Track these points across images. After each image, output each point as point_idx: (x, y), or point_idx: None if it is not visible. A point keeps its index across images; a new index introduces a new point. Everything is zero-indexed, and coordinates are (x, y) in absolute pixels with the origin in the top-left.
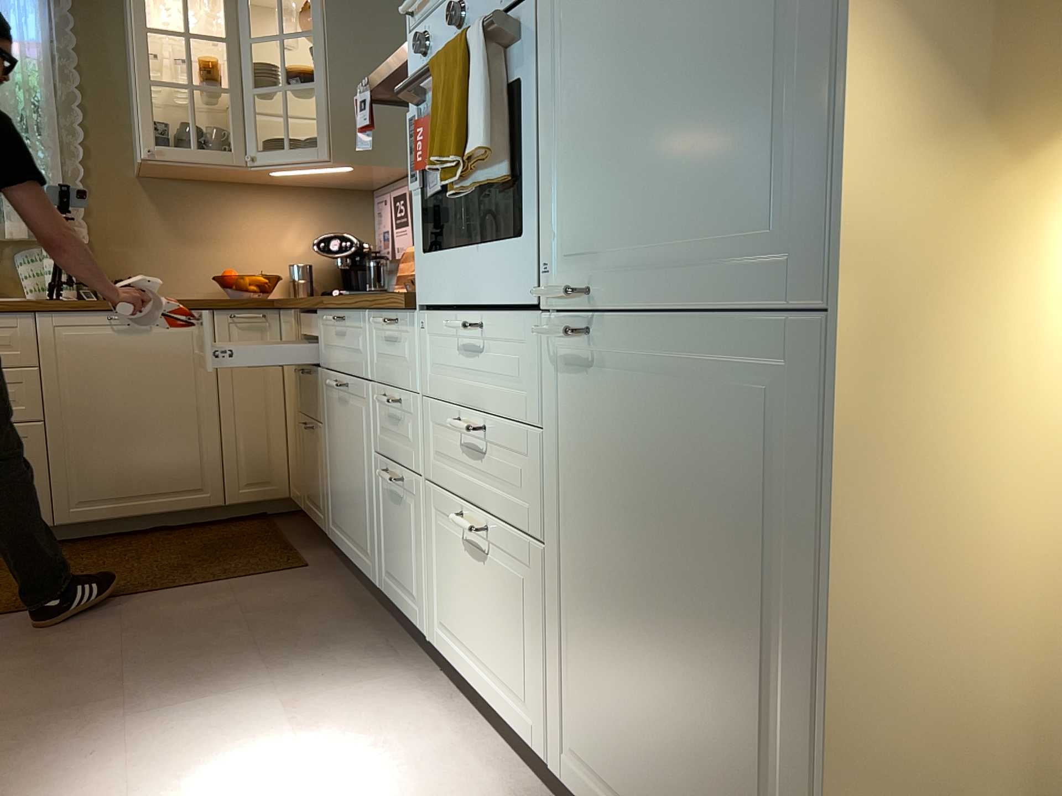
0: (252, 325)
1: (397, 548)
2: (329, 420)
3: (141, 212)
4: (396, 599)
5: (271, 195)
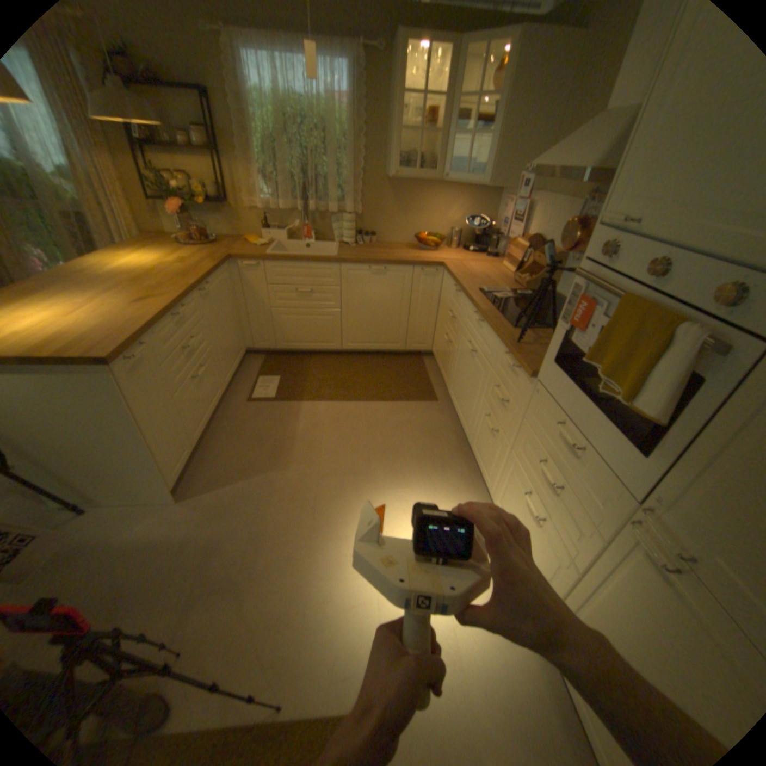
0: (429, 275)
1: (484, 447)
2: (461, 352)
3: (385, 196)
4: (477, 460)
5: (449, 187)
